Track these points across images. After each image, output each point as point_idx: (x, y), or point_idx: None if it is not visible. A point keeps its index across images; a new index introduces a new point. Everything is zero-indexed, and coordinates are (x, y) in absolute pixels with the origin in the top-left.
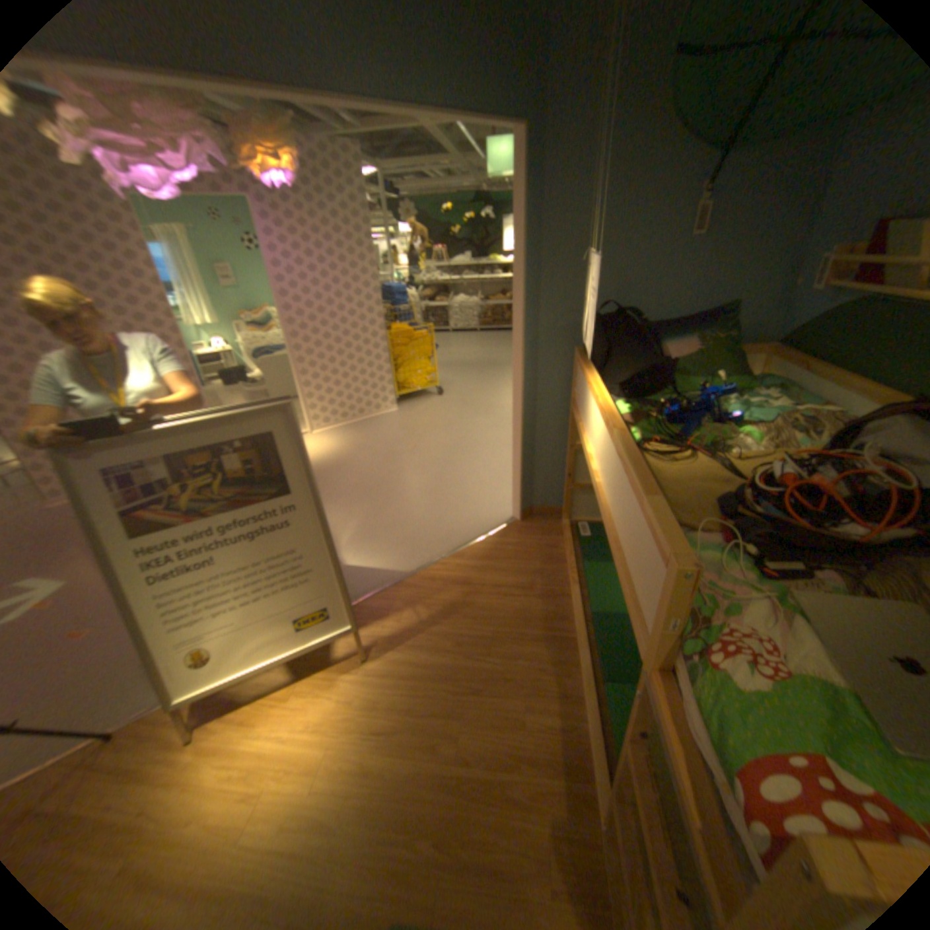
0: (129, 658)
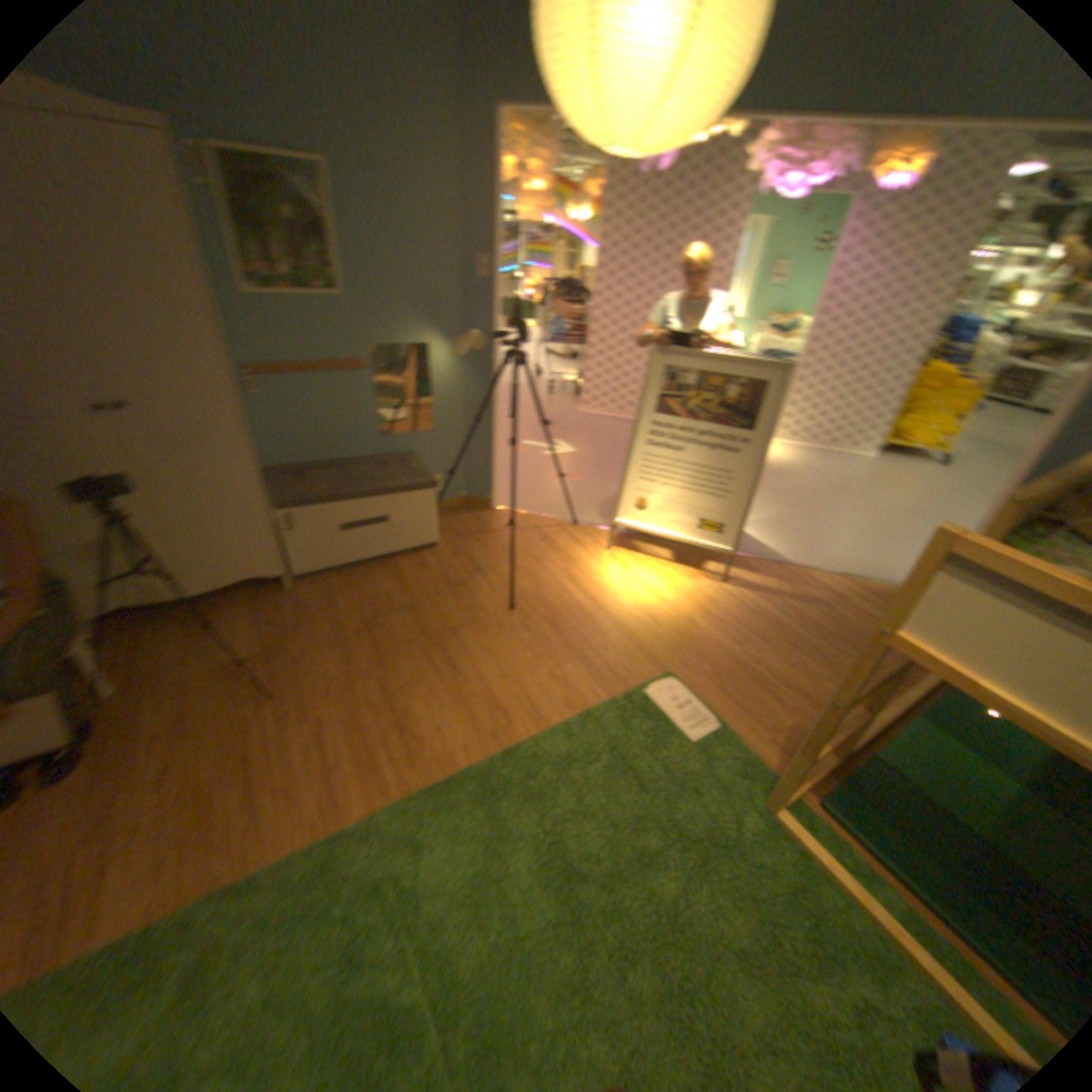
0: (593, 501)
